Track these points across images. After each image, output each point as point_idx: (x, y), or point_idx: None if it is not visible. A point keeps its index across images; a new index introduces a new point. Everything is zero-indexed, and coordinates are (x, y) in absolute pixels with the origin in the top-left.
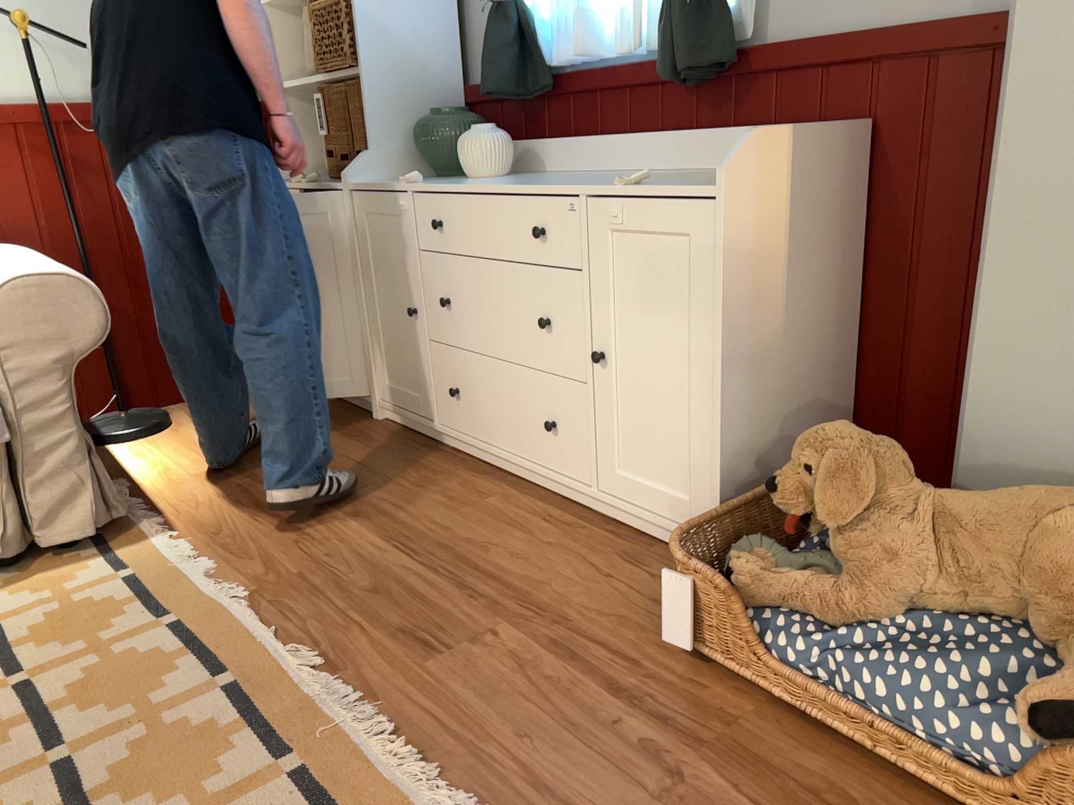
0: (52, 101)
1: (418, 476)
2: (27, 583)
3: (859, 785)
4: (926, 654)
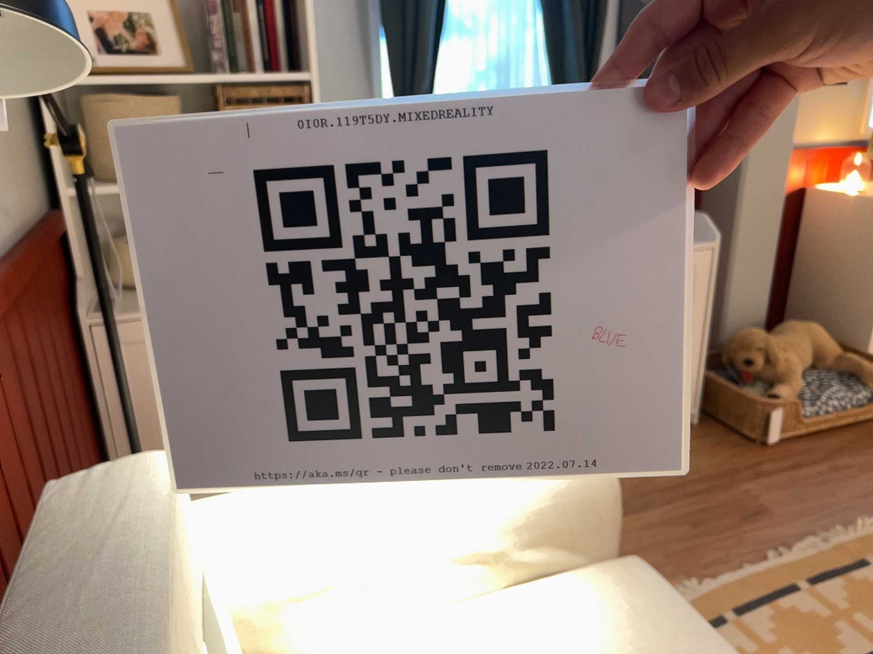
0: None
1: None
2: None
3: (845, 437)
4: (830, 387)
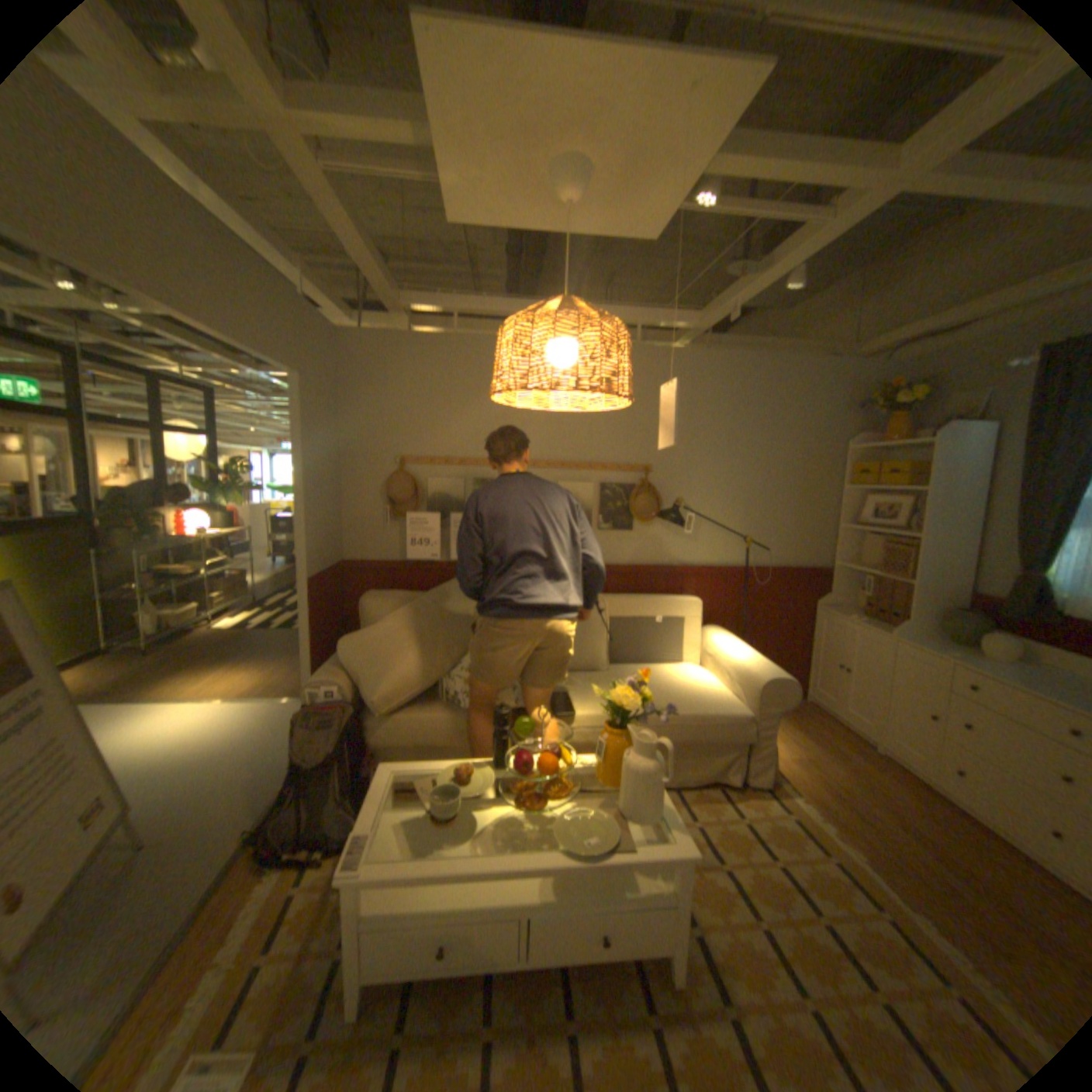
0: (741, 563)
1: (932, 813)
2: (749, 803)
3: None
4: None
